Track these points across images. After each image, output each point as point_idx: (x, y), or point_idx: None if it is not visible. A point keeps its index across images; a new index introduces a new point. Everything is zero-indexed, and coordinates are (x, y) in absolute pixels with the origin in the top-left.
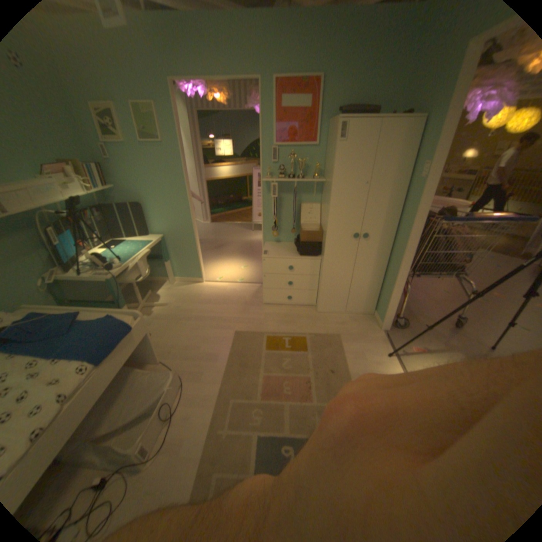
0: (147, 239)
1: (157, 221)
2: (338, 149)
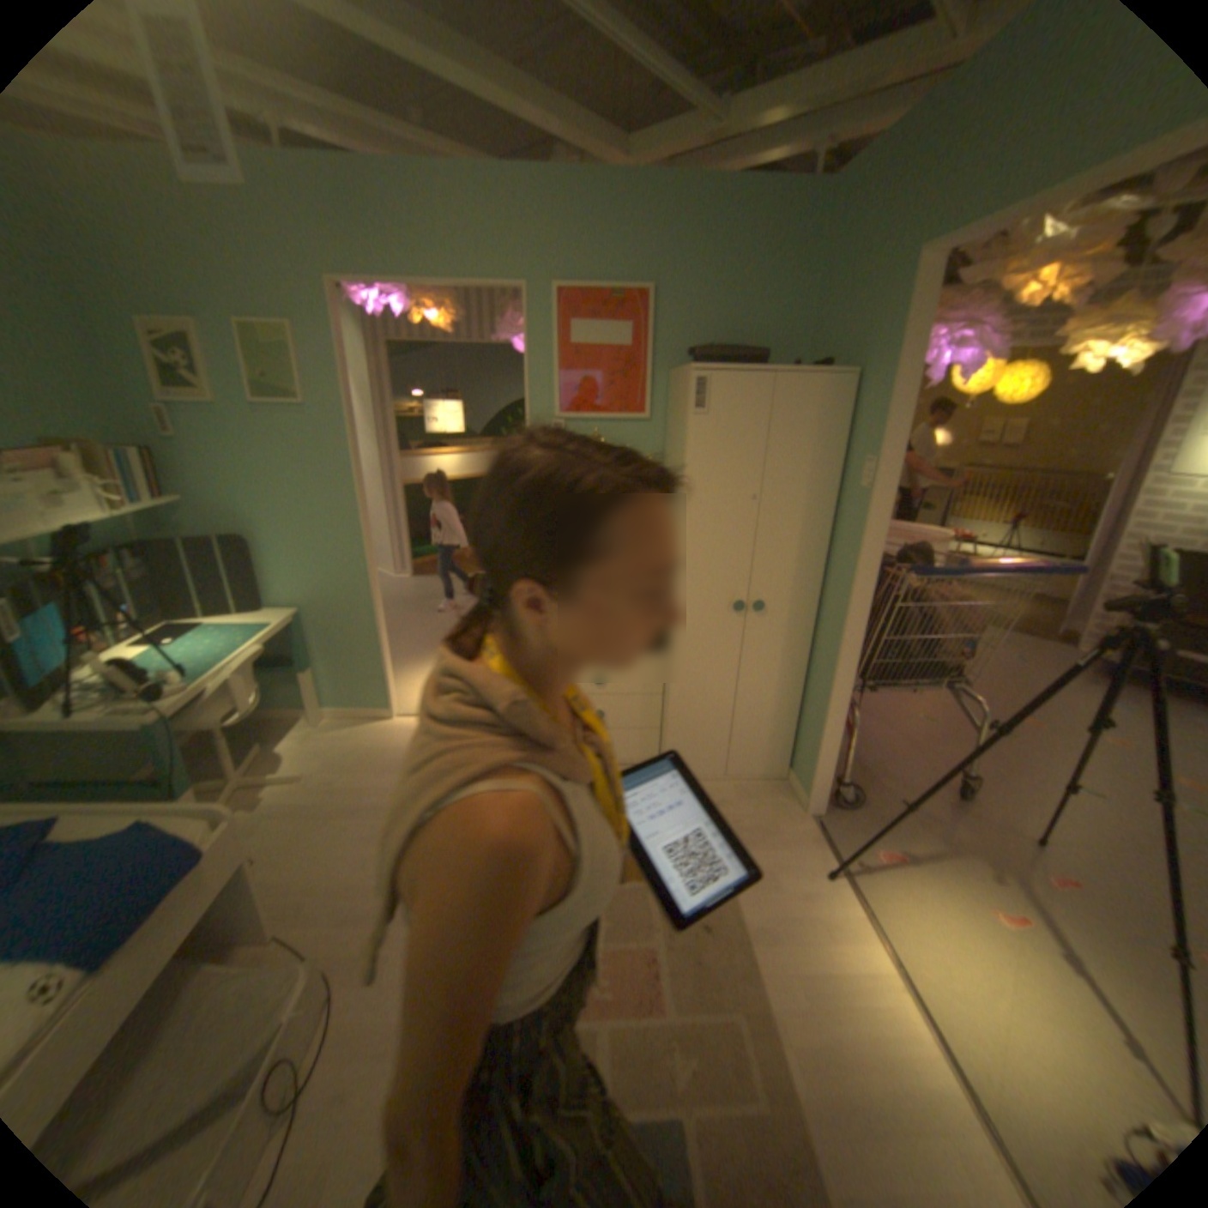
0: (253, 622)
1: (280, 580)
2: (688, 433)
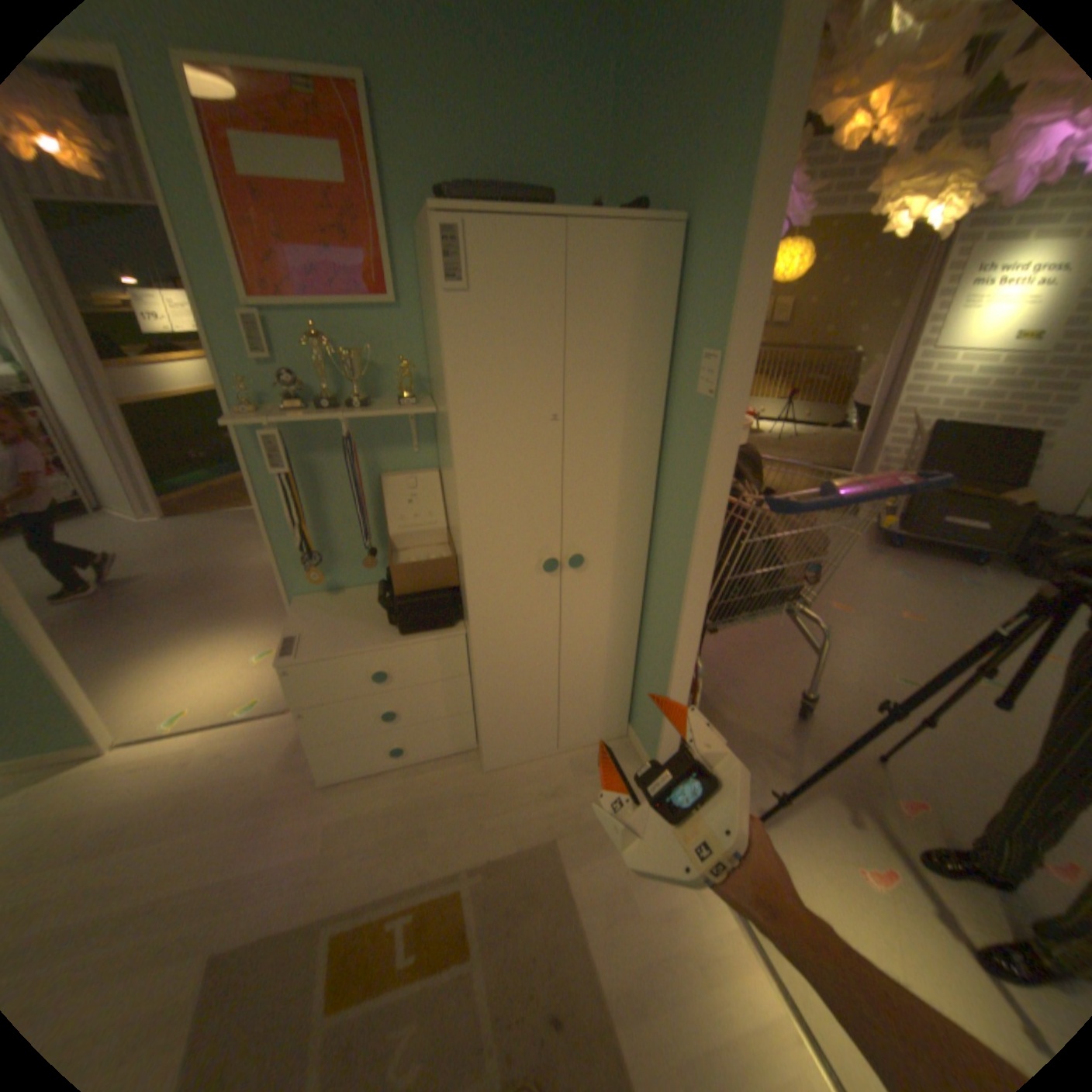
0: None
1: None
2: (445, 321)
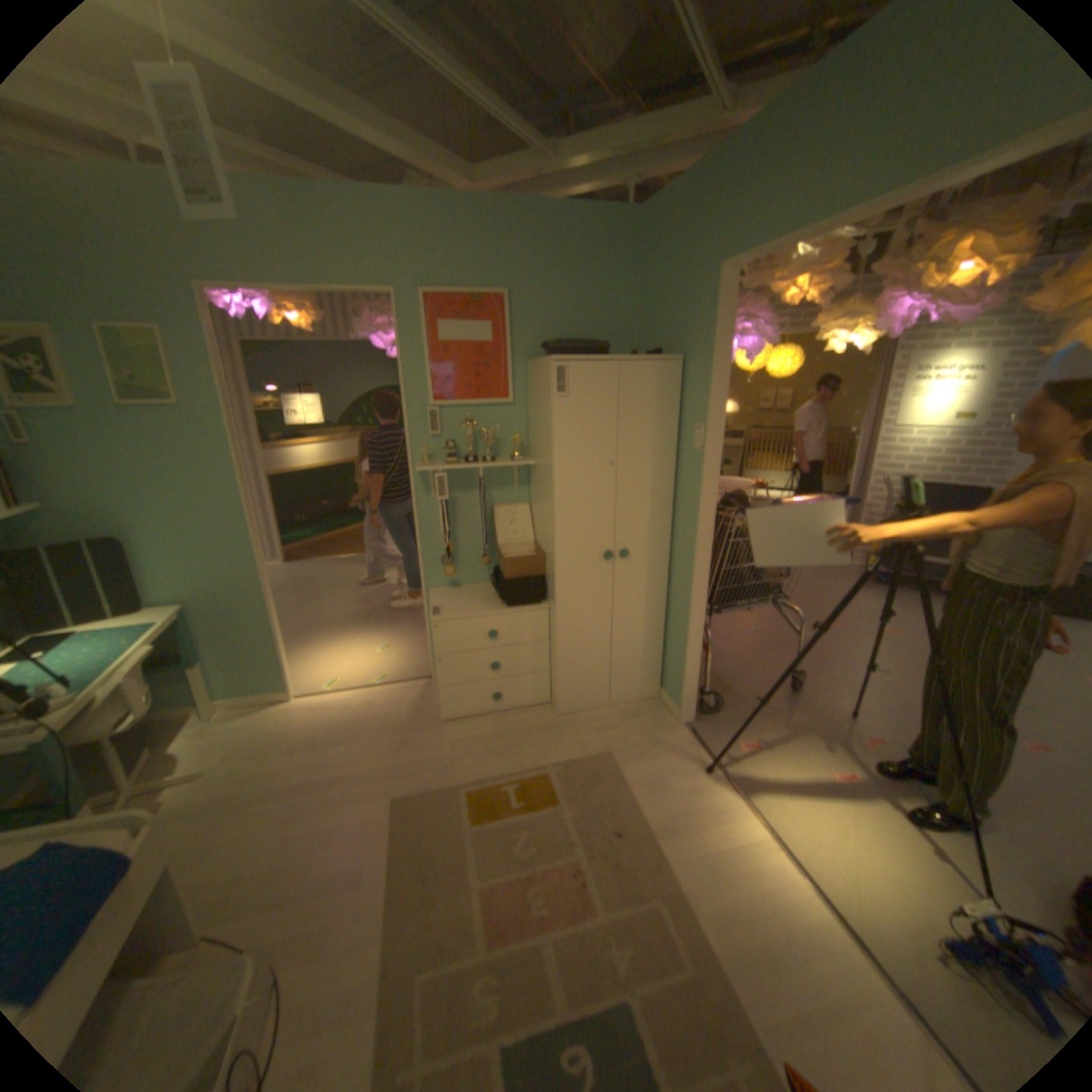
0: (137, 622)
1: (162, 577)
2: (554, 412)
